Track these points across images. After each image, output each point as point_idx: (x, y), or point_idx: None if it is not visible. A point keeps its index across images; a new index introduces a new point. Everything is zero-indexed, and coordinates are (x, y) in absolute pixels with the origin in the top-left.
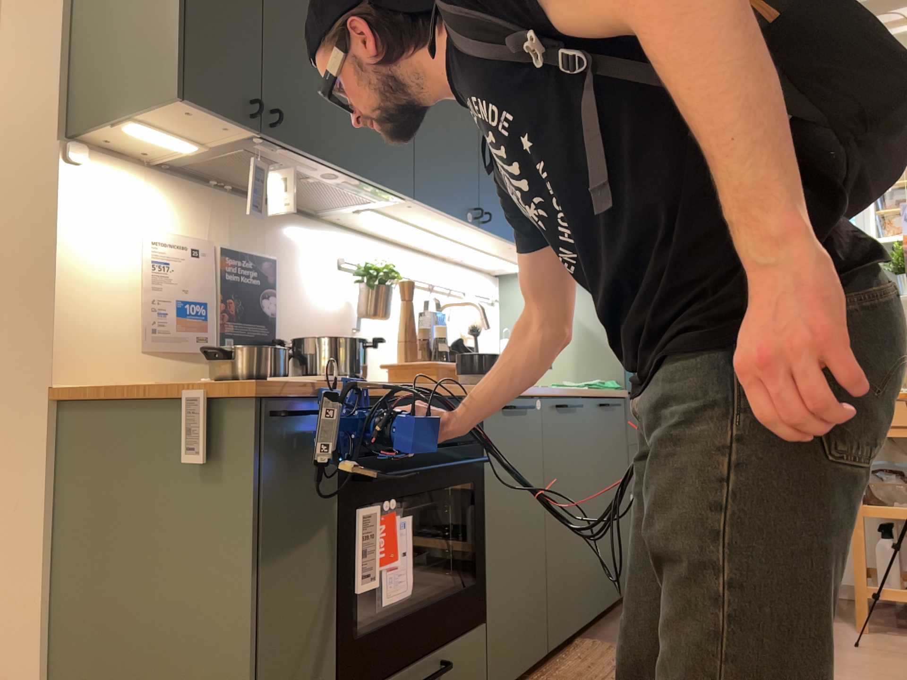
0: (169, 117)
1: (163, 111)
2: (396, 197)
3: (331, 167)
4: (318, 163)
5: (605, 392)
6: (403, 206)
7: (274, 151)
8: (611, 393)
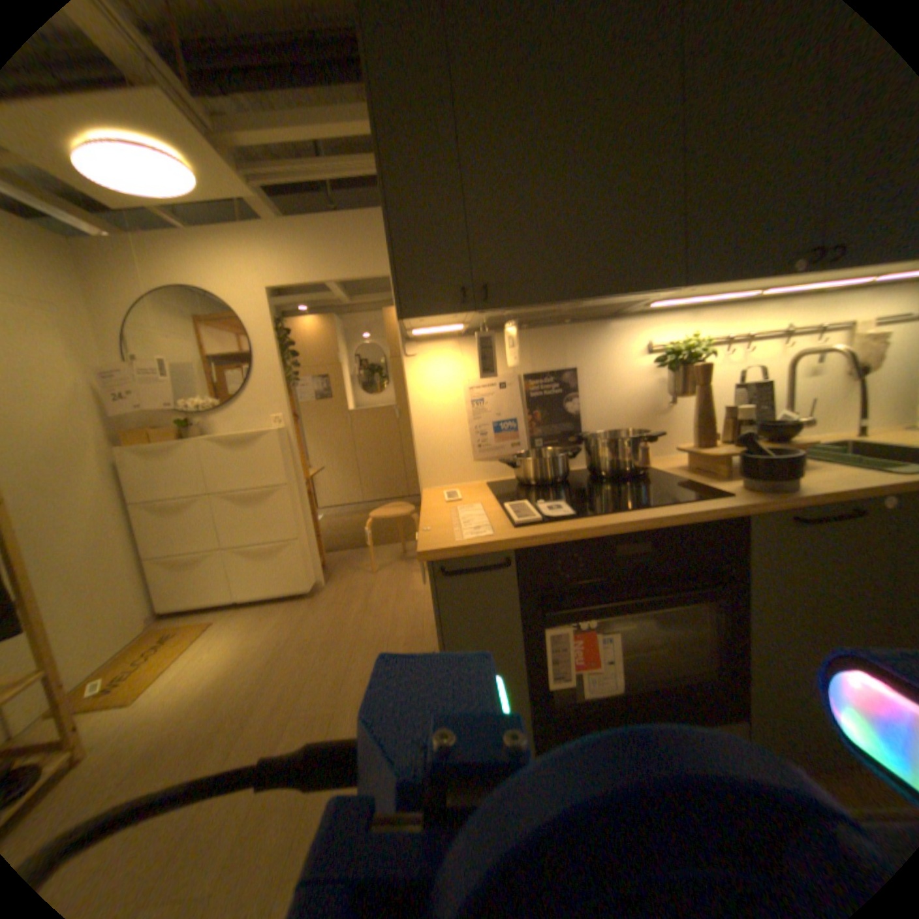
0: (418, 322)
1: (408, 323)
2: (668, 289)
3: (566, 301)
4: (550, 303)
5: None
6: (689, 290)
7: (505, 311)
8: None
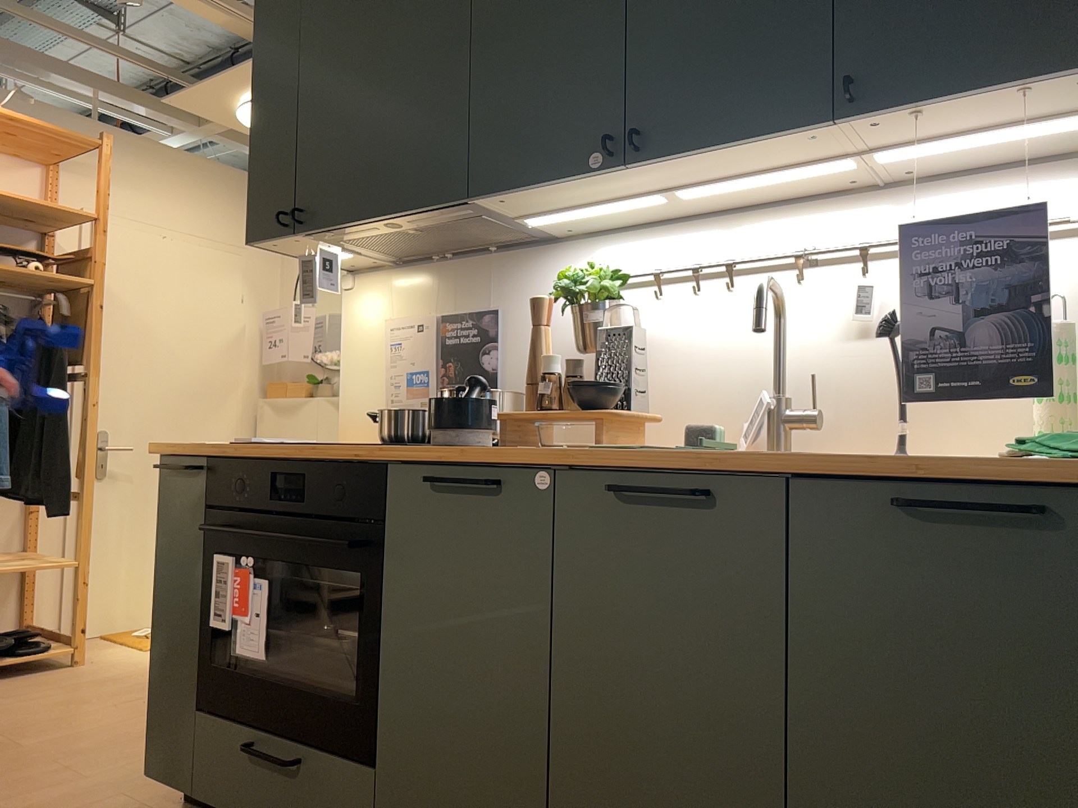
0: (289, 250)
1: (276, 250)
2: (475, 203)
3: (370, 222)
4: (359, 225)
5: (988, 467)
6: (511, 202)
7: (335, 236)
8: (1033, 471)
